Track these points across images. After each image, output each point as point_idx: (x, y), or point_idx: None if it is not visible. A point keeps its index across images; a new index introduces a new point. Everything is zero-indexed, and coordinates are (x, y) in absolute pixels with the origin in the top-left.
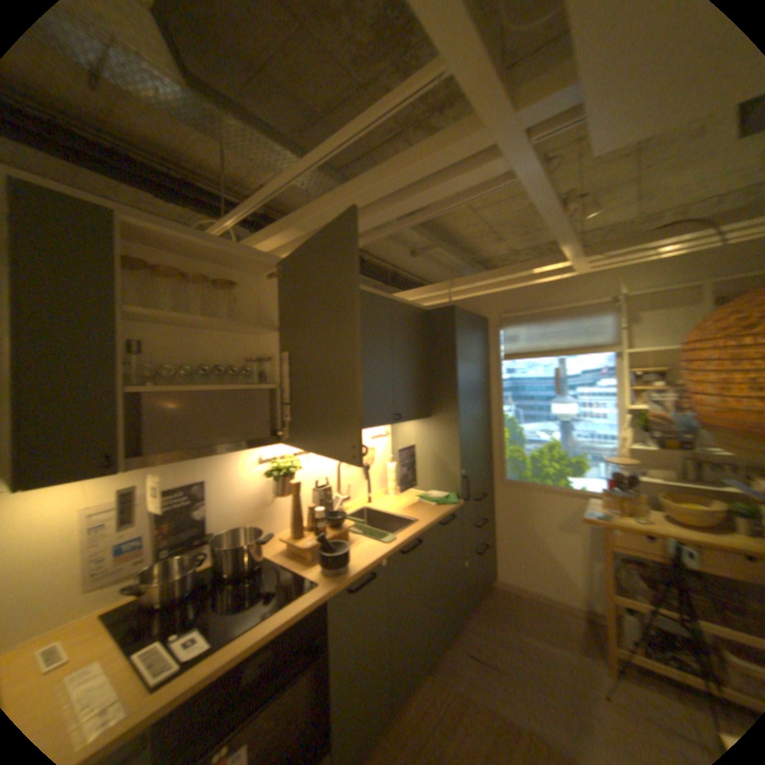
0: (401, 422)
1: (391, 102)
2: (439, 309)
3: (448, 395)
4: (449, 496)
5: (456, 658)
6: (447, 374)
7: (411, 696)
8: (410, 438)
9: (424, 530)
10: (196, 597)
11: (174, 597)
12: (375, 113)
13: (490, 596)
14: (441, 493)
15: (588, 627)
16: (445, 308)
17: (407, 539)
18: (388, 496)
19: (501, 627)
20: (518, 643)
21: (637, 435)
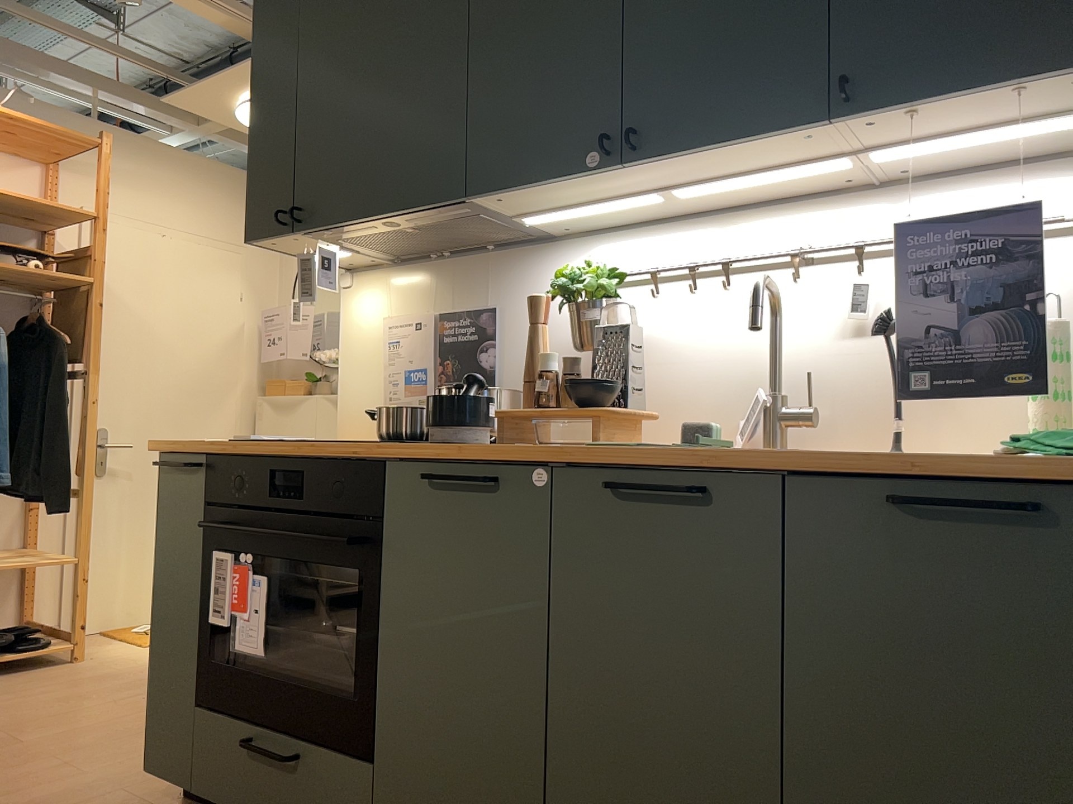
0: (901, 112)
1: None
2: None
3: None
4: None
5: None
6: None
7: None
8: None
9: (736, 462)
10: None
11: (384, 432)
12: None
13: None
14: None
15: None
16: None
17: (651, 460)
18: None
19: None
20: None
21: None
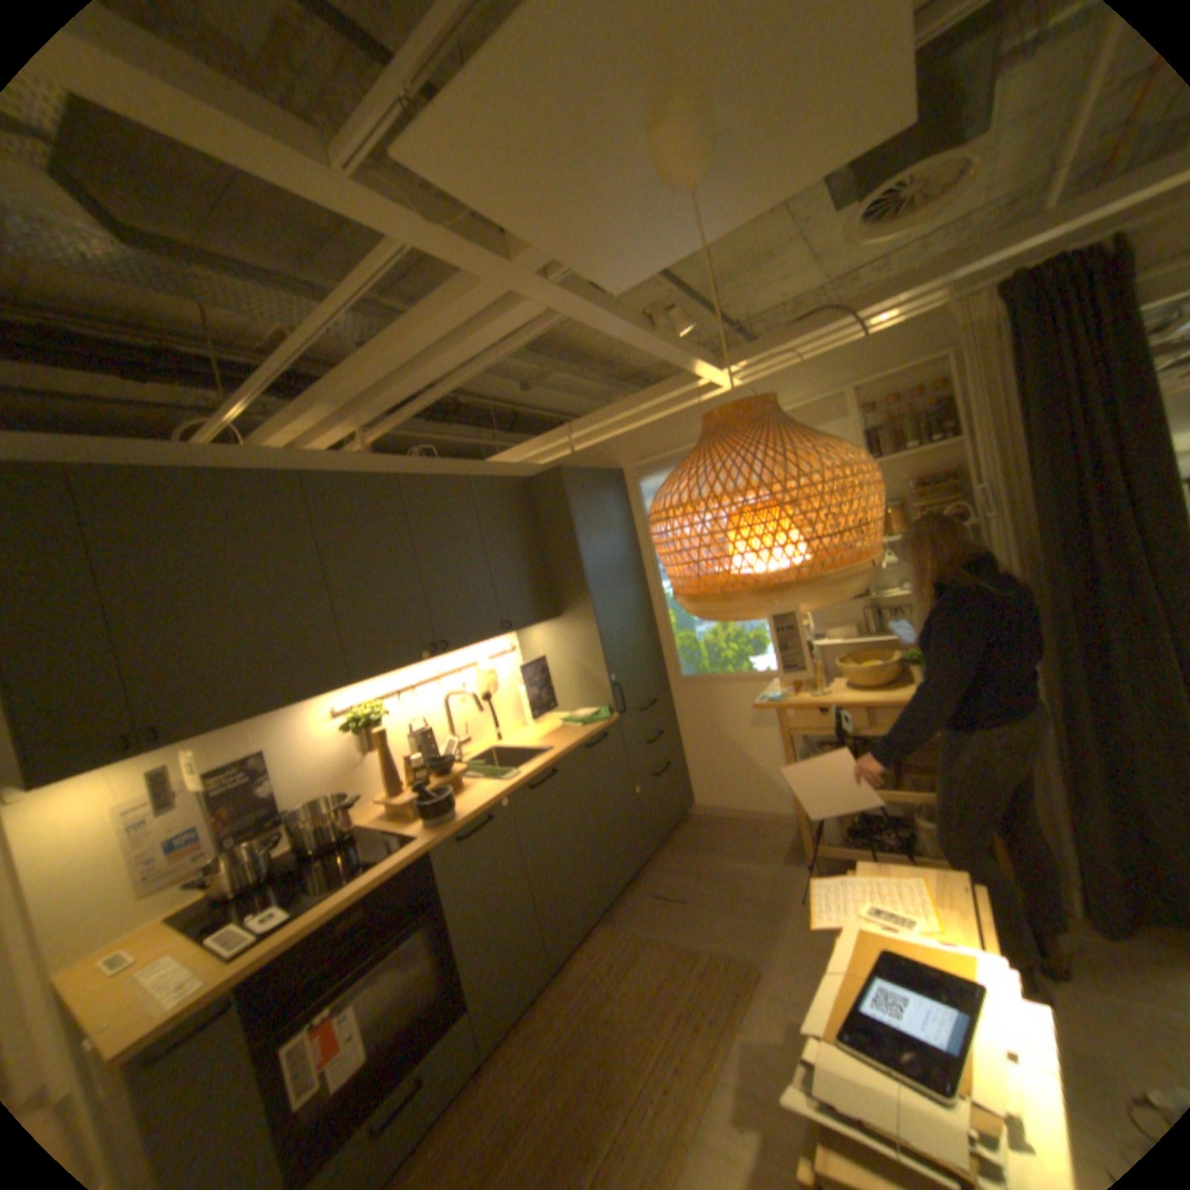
0: (515, 632)
1: (360, 279)
2: (542, 474)
3: (575, 585)
4: (598, 711)
5: (636, 902)
6: (568, 558)
7: (579, 952)
8: (542, 649)
9: (558, 758)
10: (274, 883)
11: (244, 886)
12: (348, 291)
13: (685, 826)
14: (590, 711)
15: (797, 834)
16: (549, 472)
17: (533, 772)
18: (525, 729)
19: (694, 858)
20: (711, 870)
21: None
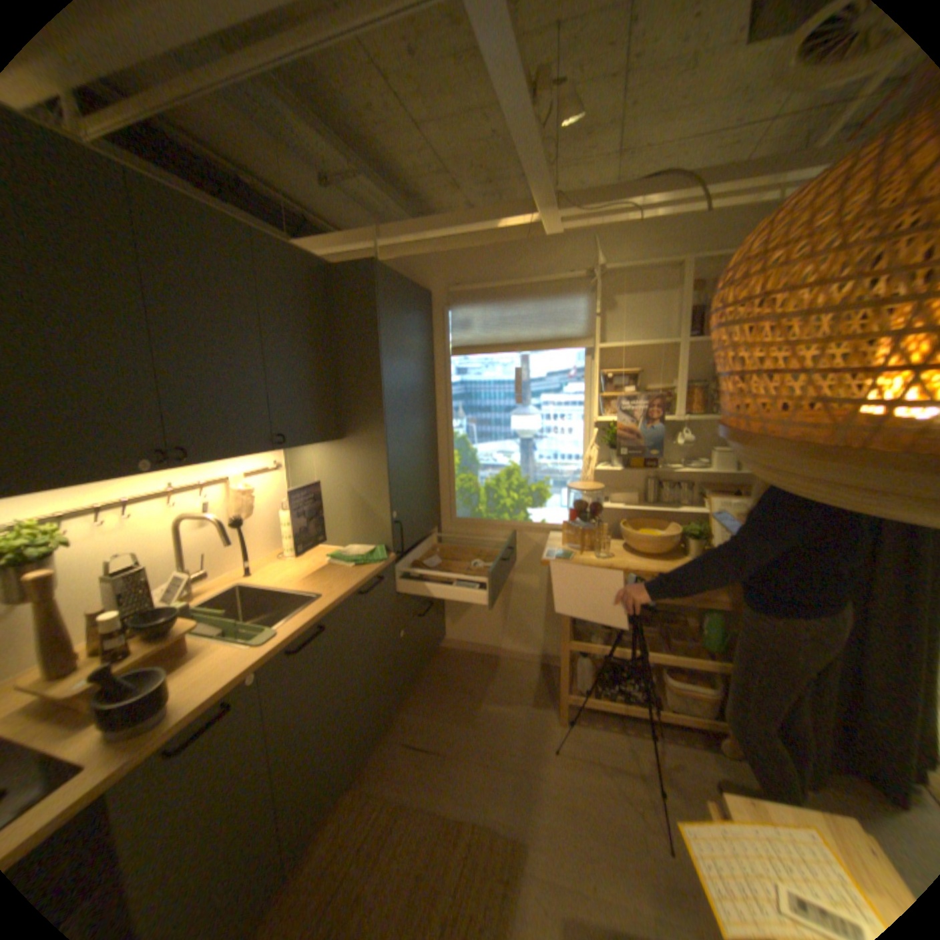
0: (288, 448)
1: None
2: (349, 264)
3: (368, 405)
4: (374, 550)
5: (387, 753)
6: (366, 373)
7: (320, 827)
8: (316, 472)
9: (328, 610)
10: None
11: None
12: None
13: (435, 659)
14: (364, 547)
15: (540, 672)
16: (358, 263)
17: (295, 630)
18: (282, 561)
19: (446, 697)
20: (465, 712)
21: (602, 453)
